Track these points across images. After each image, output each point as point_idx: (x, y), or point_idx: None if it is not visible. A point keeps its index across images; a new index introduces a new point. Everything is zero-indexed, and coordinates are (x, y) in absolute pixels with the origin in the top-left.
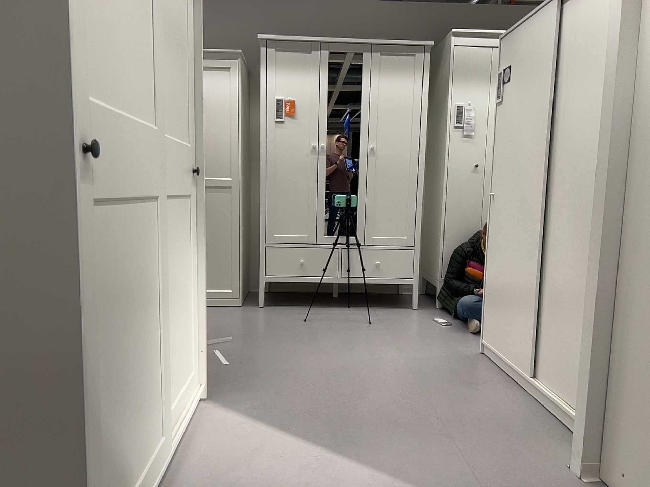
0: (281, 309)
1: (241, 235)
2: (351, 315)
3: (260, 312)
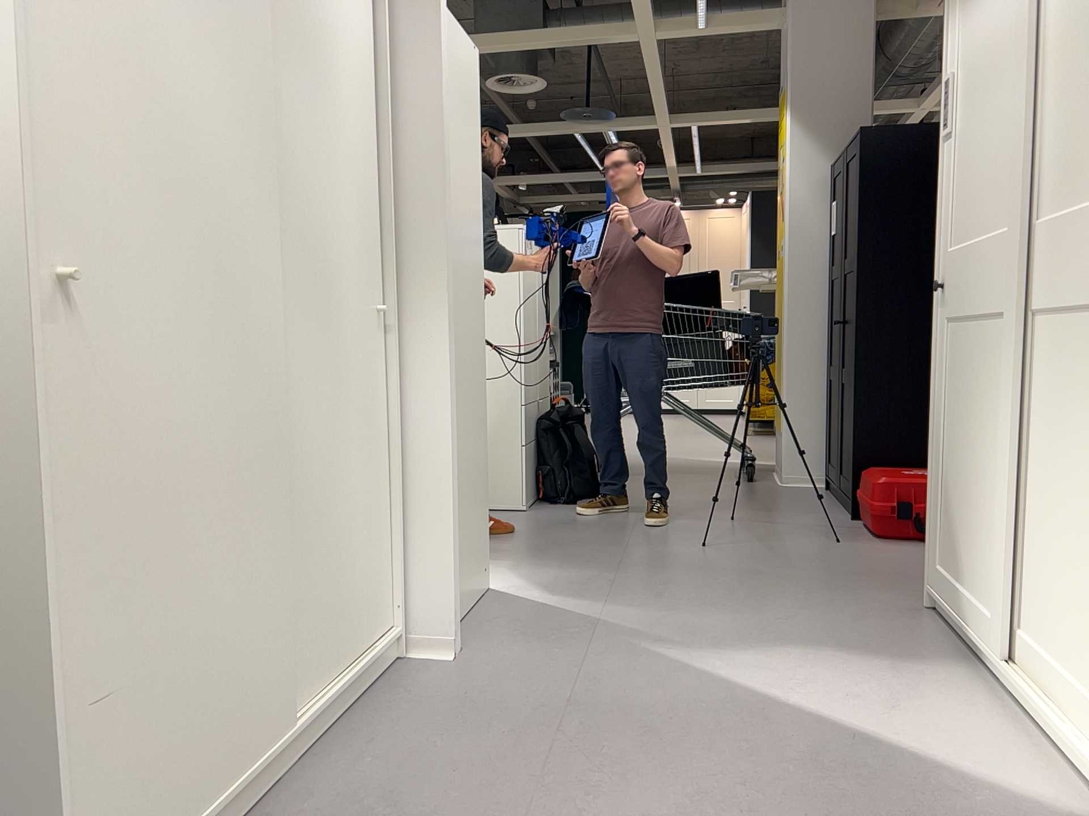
0: None
1: None
2: None
3: None
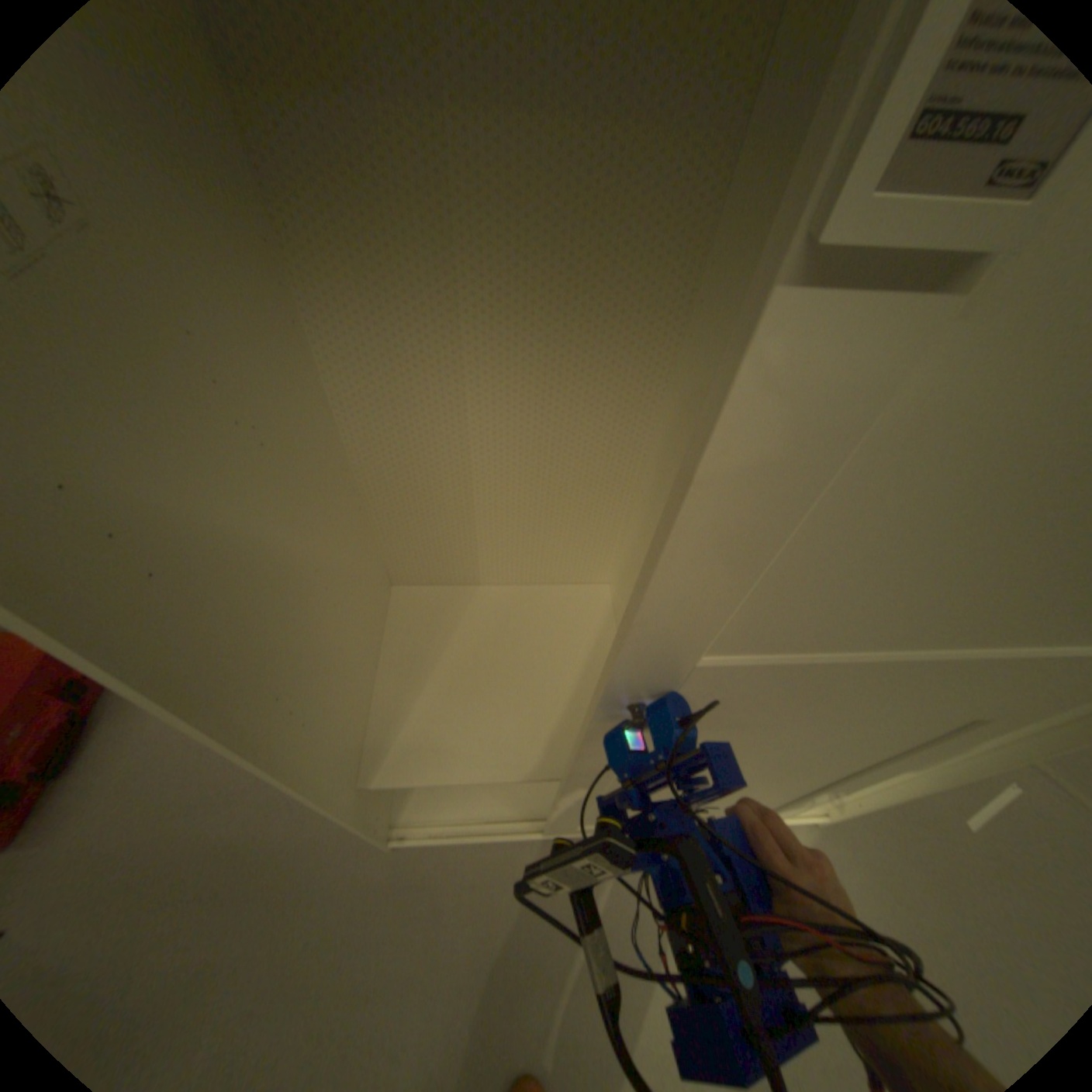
0: None
1: None
2: None
3: None
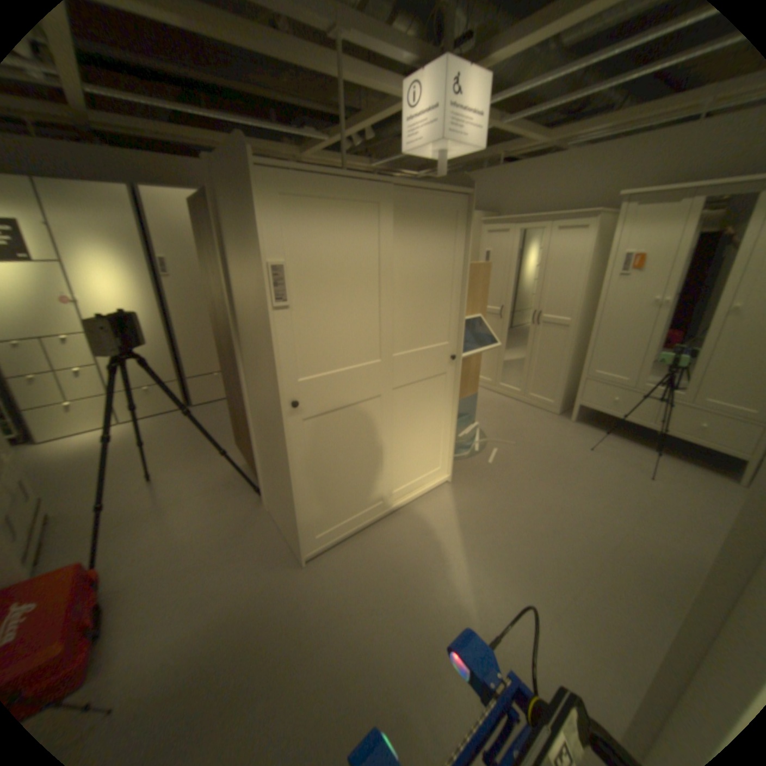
0: (589, 428)
1: (572, 363)
2: (648, 461)
3: (568, 425)
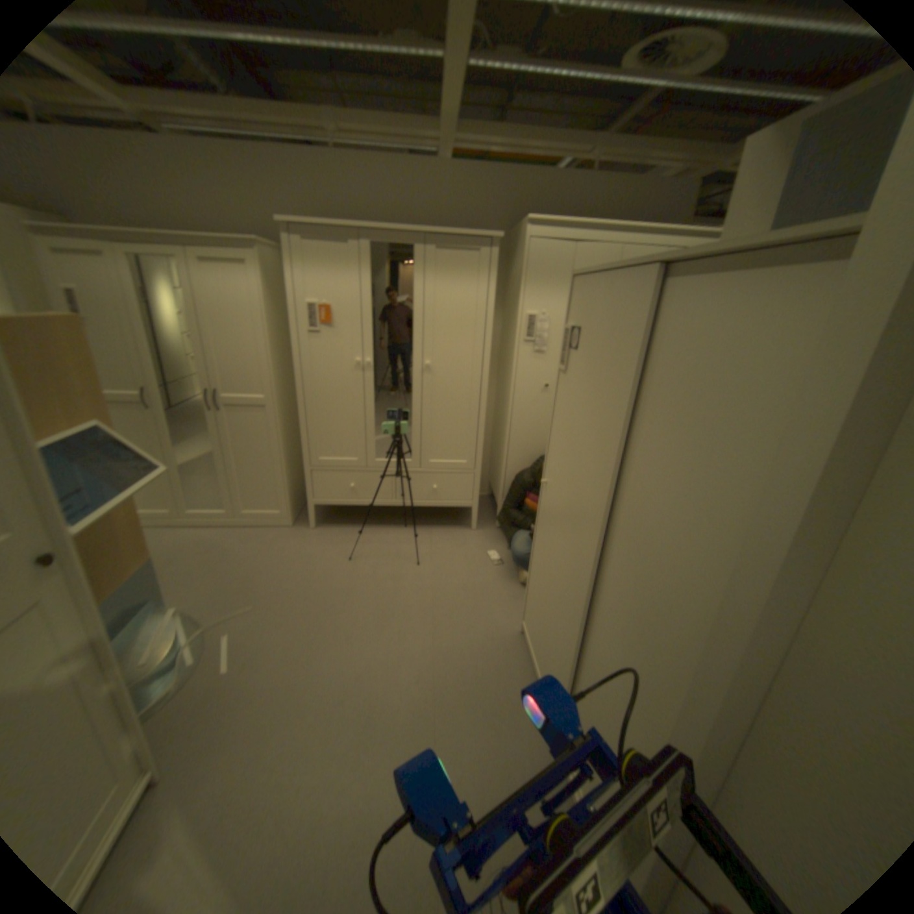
0: (334, 527)
1: (287, 453)
2: (403, 542)
3: (309, 534)
